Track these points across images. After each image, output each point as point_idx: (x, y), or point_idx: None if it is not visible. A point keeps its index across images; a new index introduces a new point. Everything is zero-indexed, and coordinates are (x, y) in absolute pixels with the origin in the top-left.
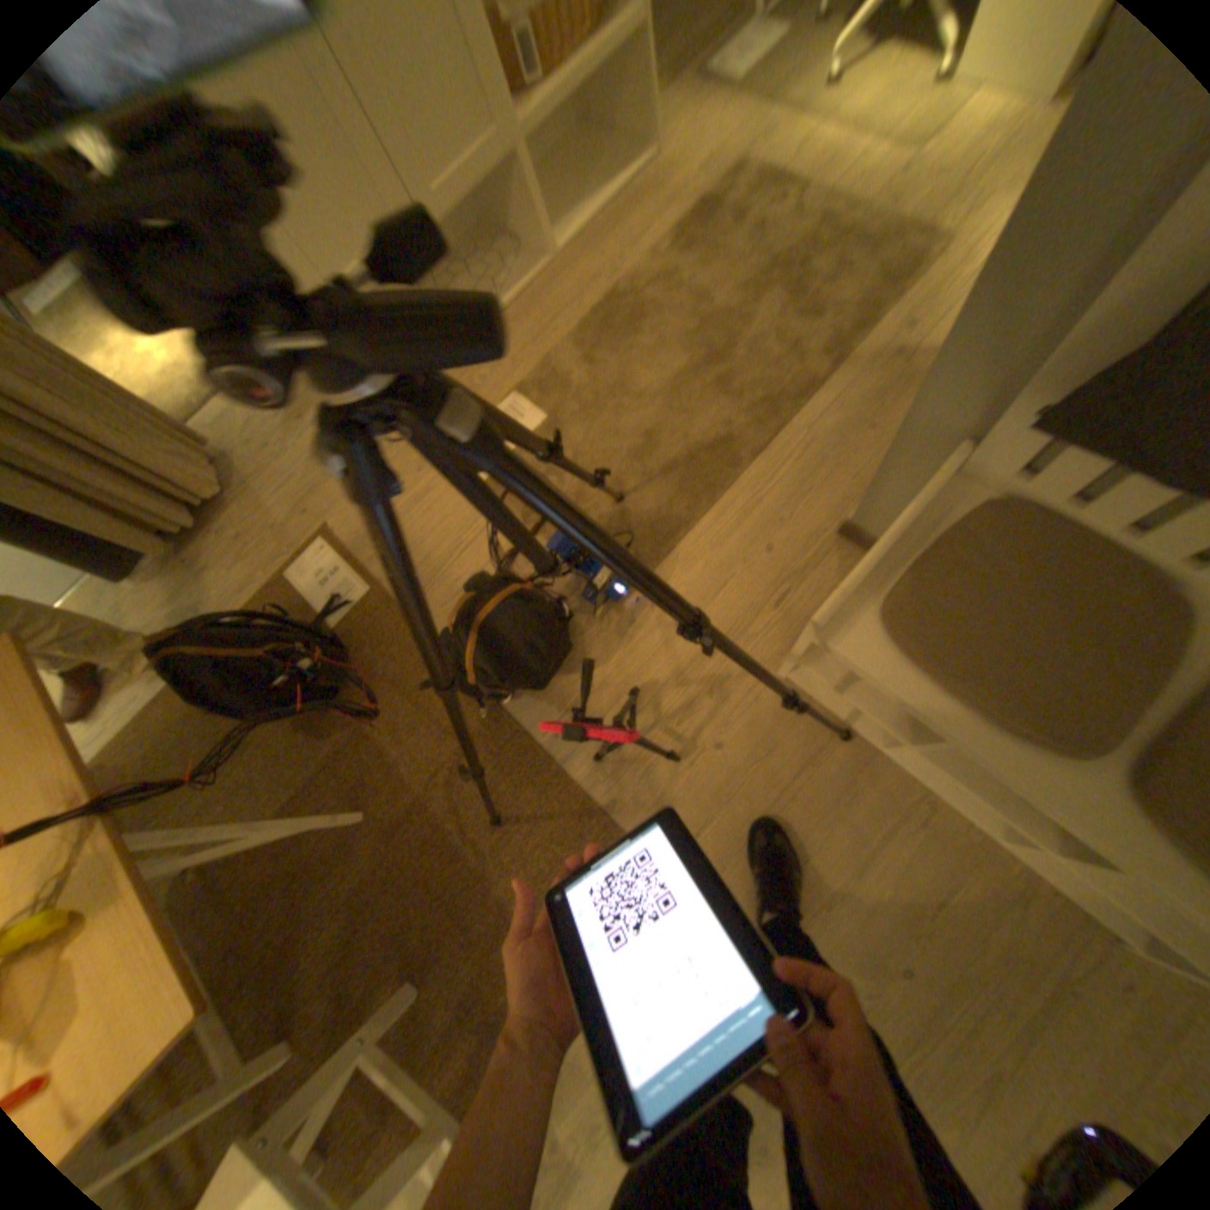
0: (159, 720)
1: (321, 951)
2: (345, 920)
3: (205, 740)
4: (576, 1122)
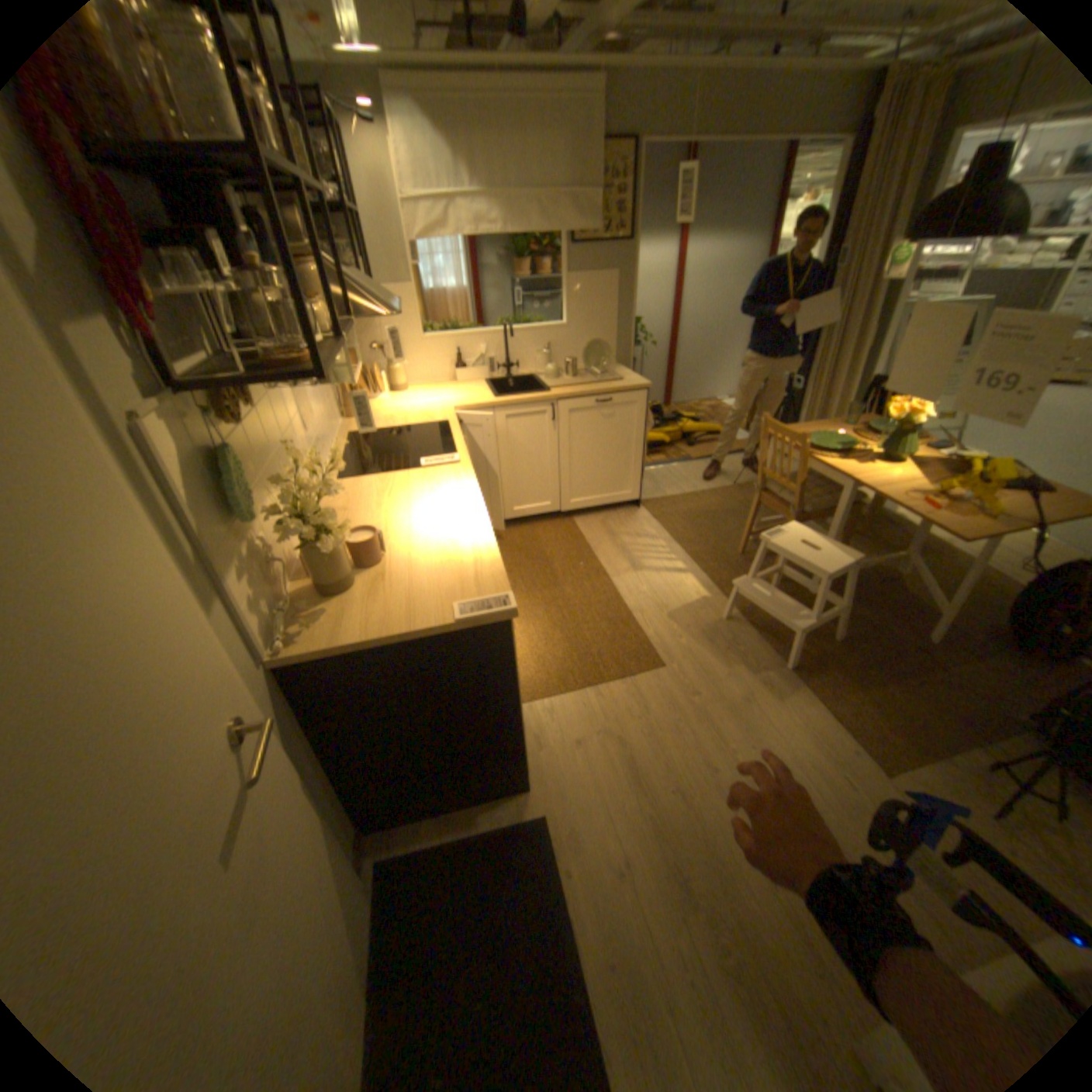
0: (991, 575)
1: (861, 613)
2: (876, 625)
3: (980, 591)
4: (777, 682)
